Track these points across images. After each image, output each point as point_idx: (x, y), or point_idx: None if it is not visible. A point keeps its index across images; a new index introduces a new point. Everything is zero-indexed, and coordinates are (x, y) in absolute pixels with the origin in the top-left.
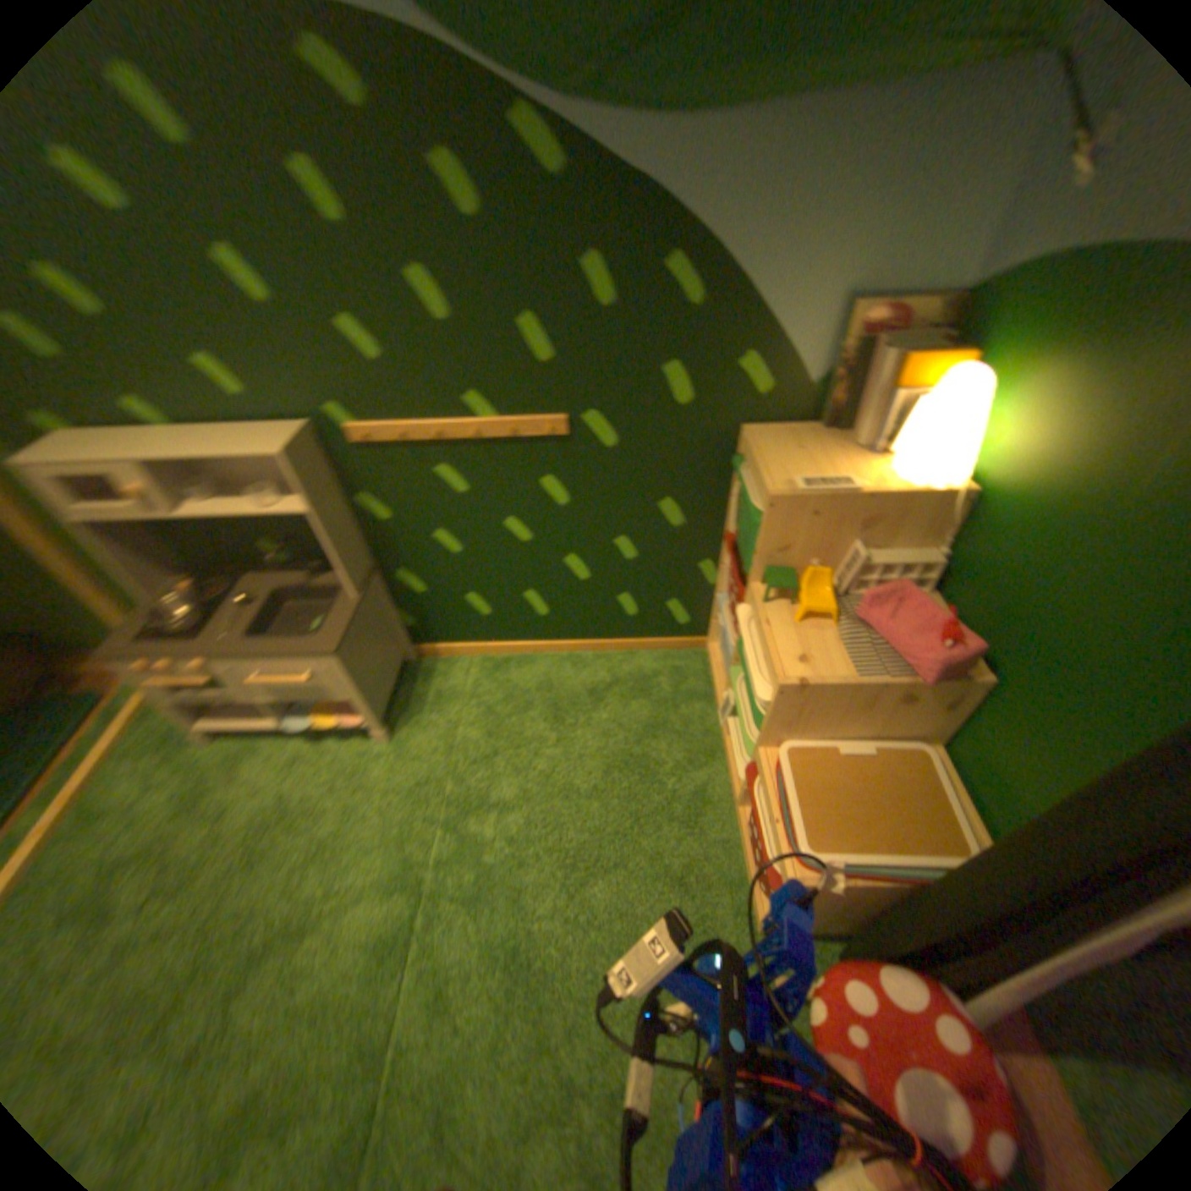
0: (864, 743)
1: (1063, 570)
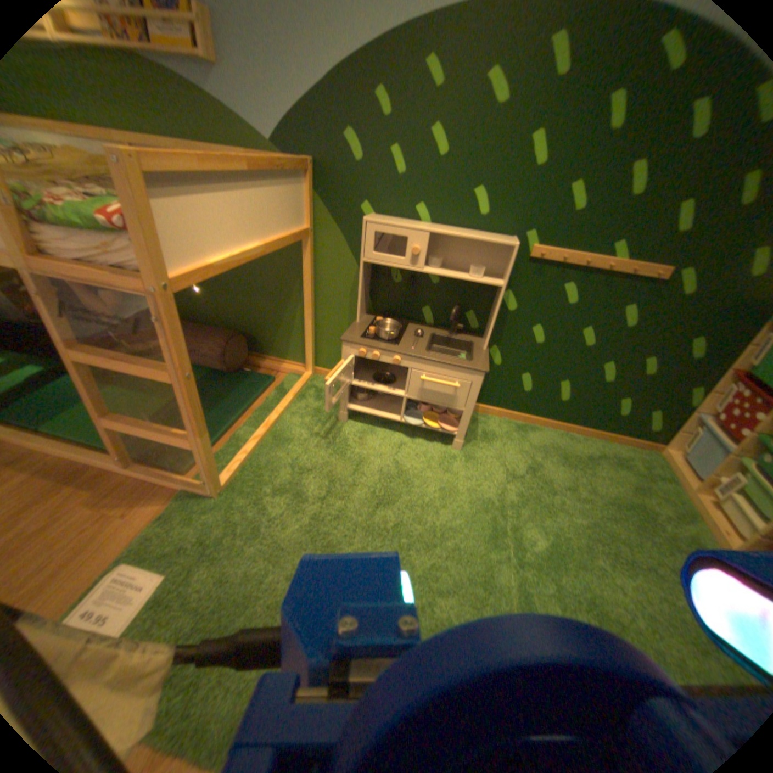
0: None
1: None
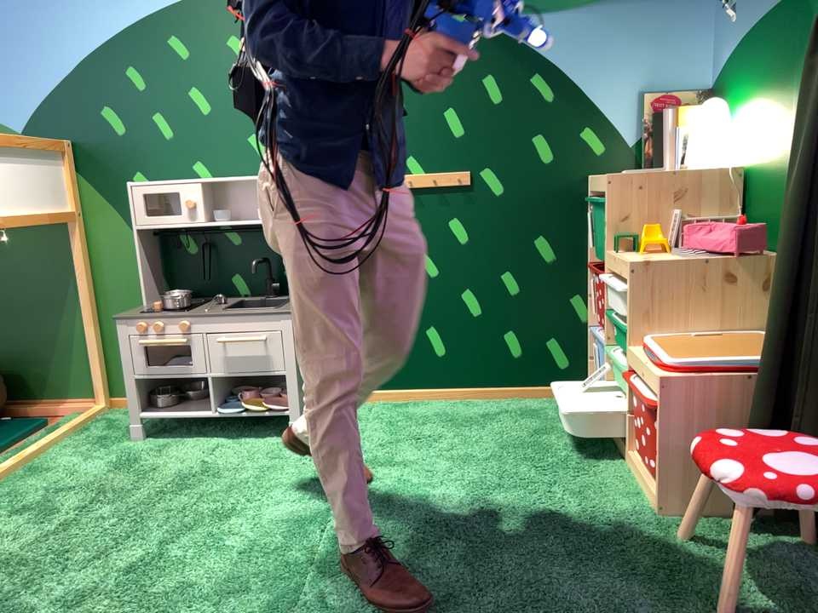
0: (704, 332)
1: (779, 163)
